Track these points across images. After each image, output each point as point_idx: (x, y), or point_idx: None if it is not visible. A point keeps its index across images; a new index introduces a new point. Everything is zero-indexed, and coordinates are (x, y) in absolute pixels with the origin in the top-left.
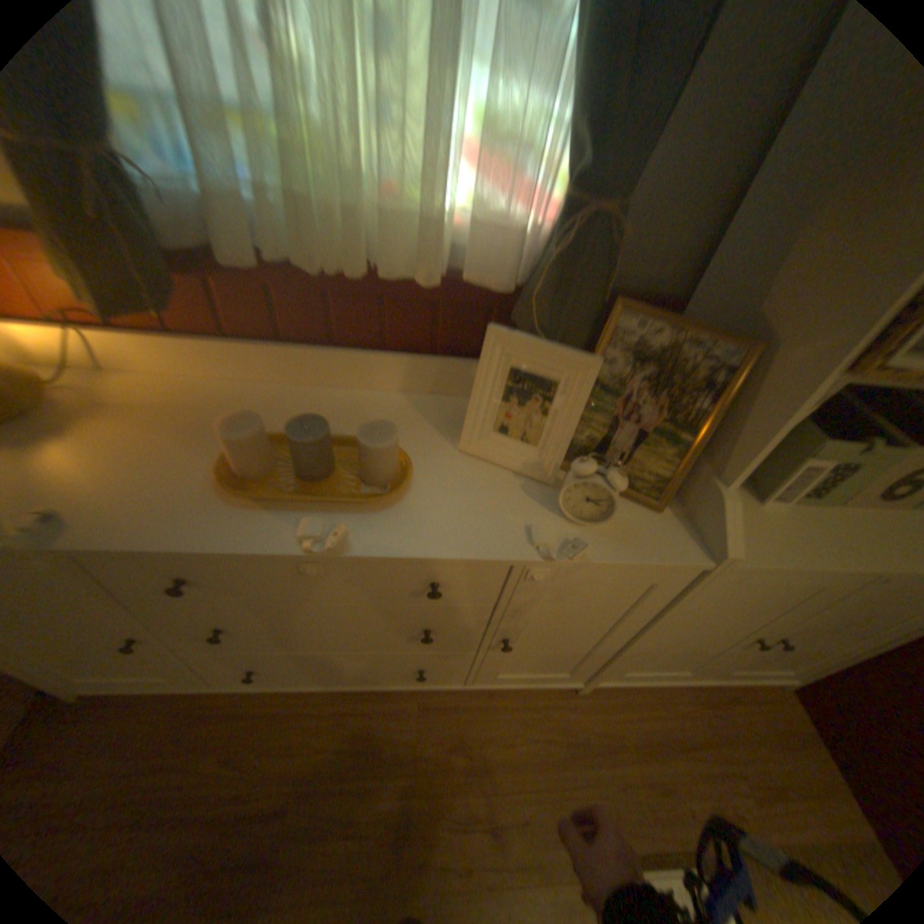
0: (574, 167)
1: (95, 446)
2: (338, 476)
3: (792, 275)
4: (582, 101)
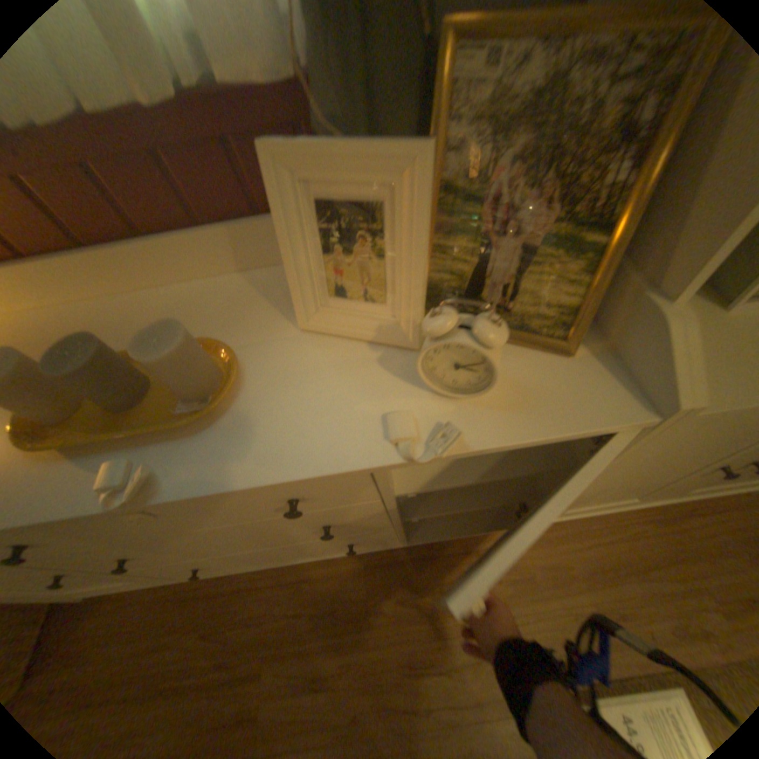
0: None
1: None
2: (149, 397)
3: None
4: None
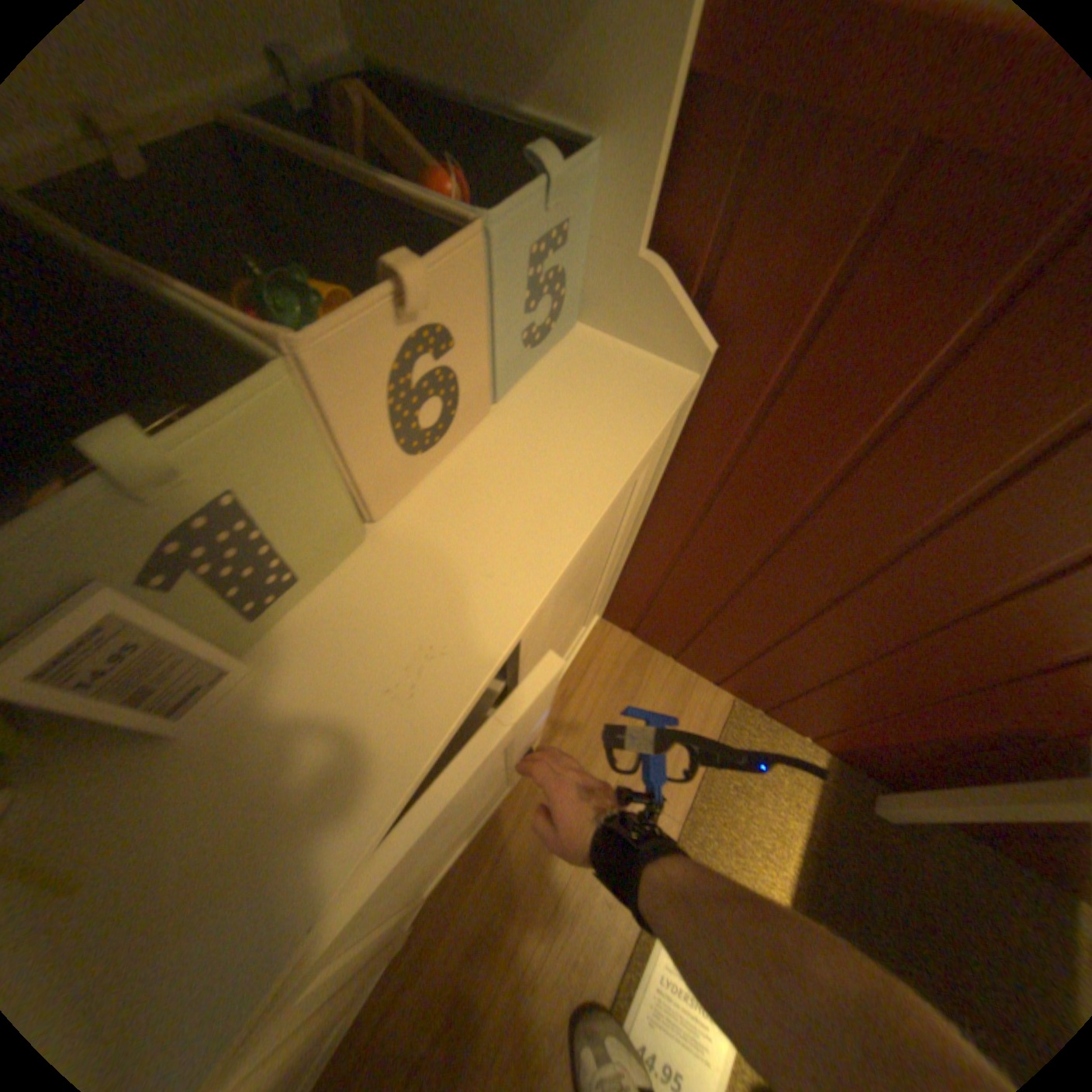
0: None
1: None
2: None
3: None
4: None
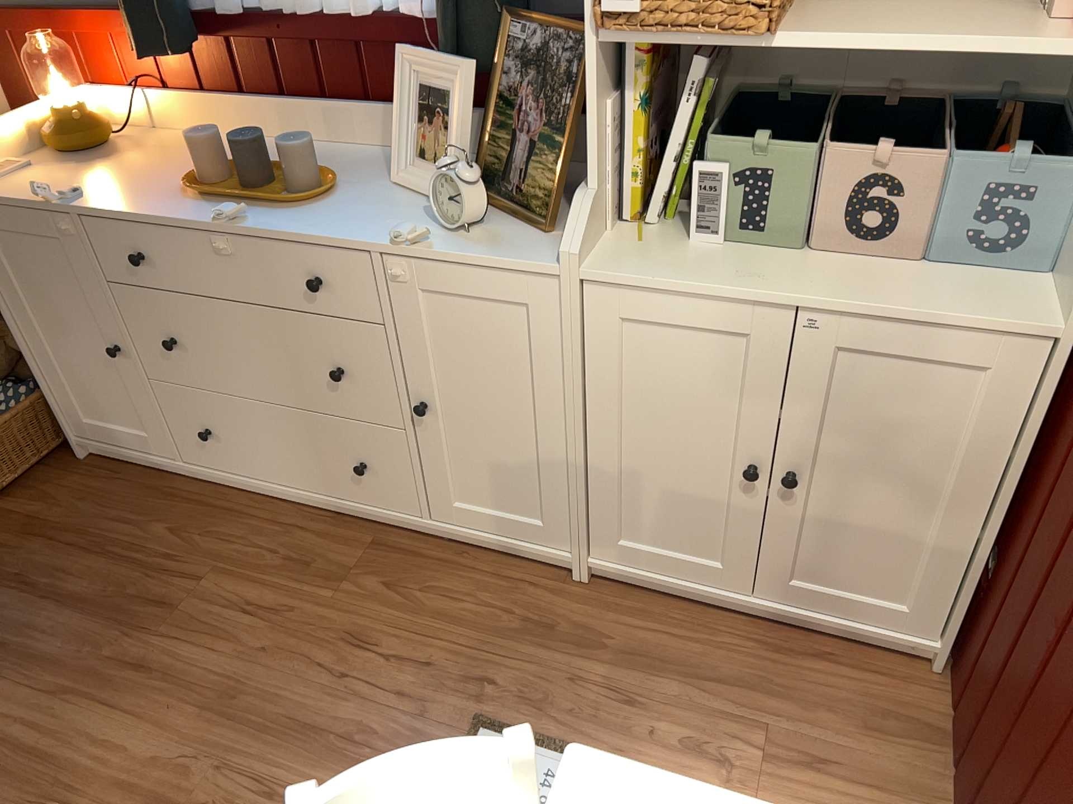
0: None
1: (133, 171)
2: (277, 191)
3: None
4: None
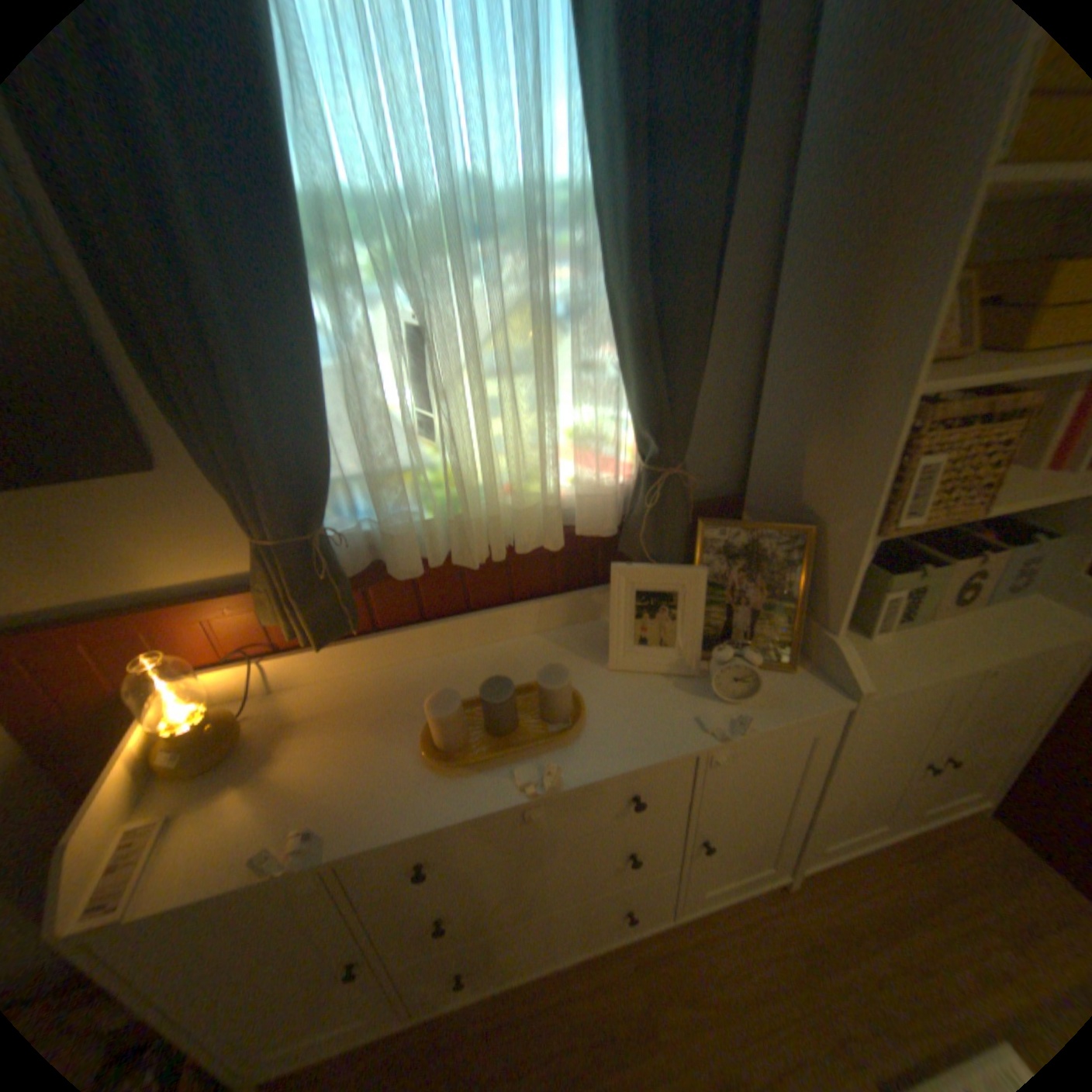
0: (642, 448)
1: (303, 762)
2: (523, 722)
3: (812, 476)
4: (640, 418)
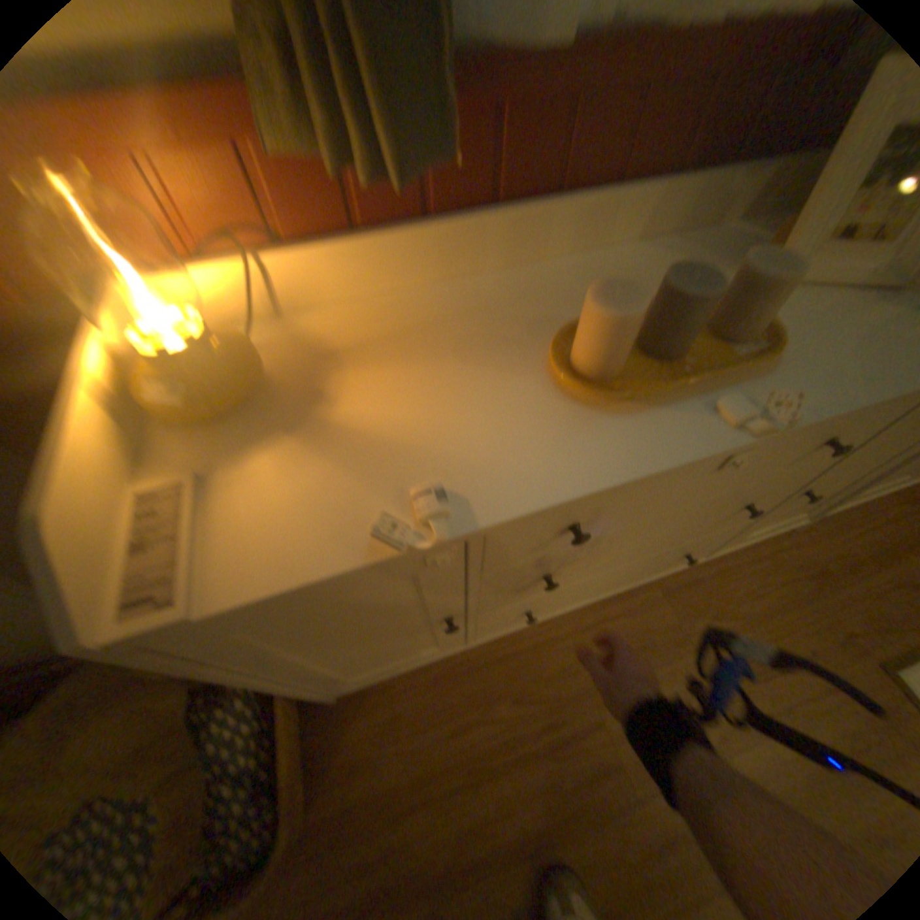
0: None
1: (380, 395)
2: (697, 341)
3: None
4: None
